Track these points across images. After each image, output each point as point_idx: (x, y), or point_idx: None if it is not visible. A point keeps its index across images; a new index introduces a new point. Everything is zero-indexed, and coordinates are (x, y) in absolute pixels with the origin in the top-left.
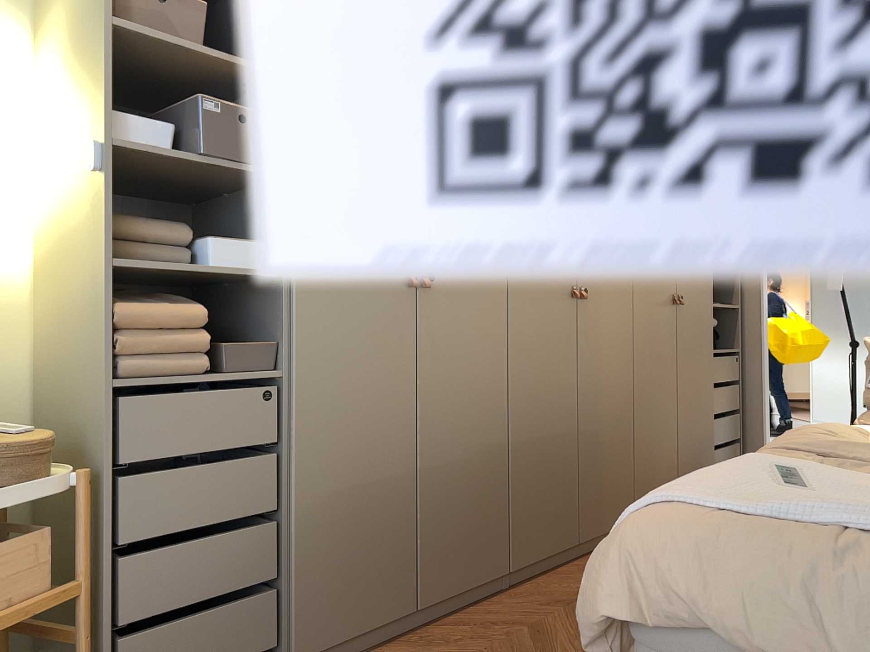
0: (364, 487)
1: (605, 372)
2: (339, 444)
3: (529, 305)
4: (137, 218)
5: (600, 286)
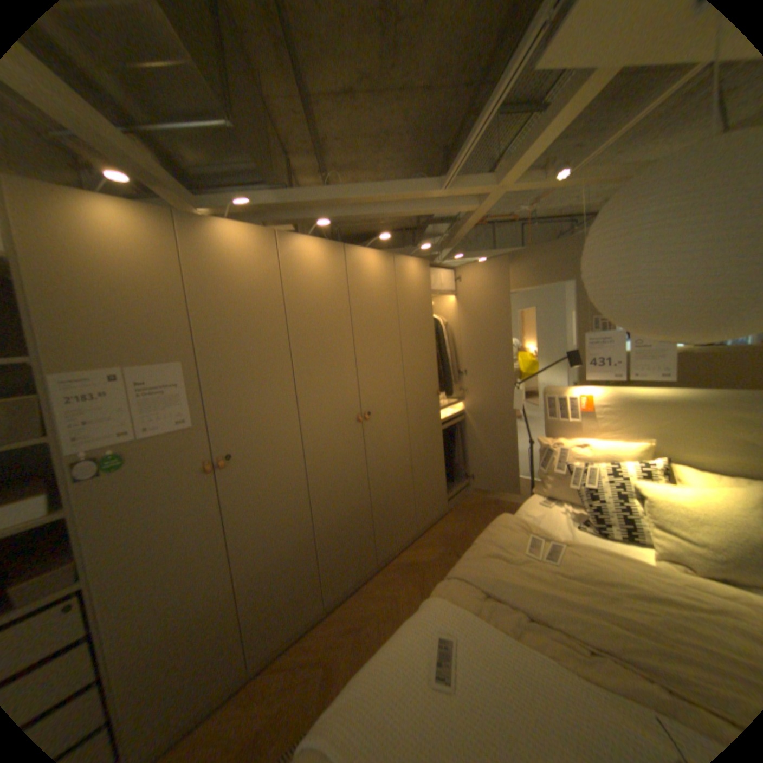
0: (184, 623)
1: (387, 457)
2: (153, 607)
3: (319, 442)
4: None
5: (378, 407)
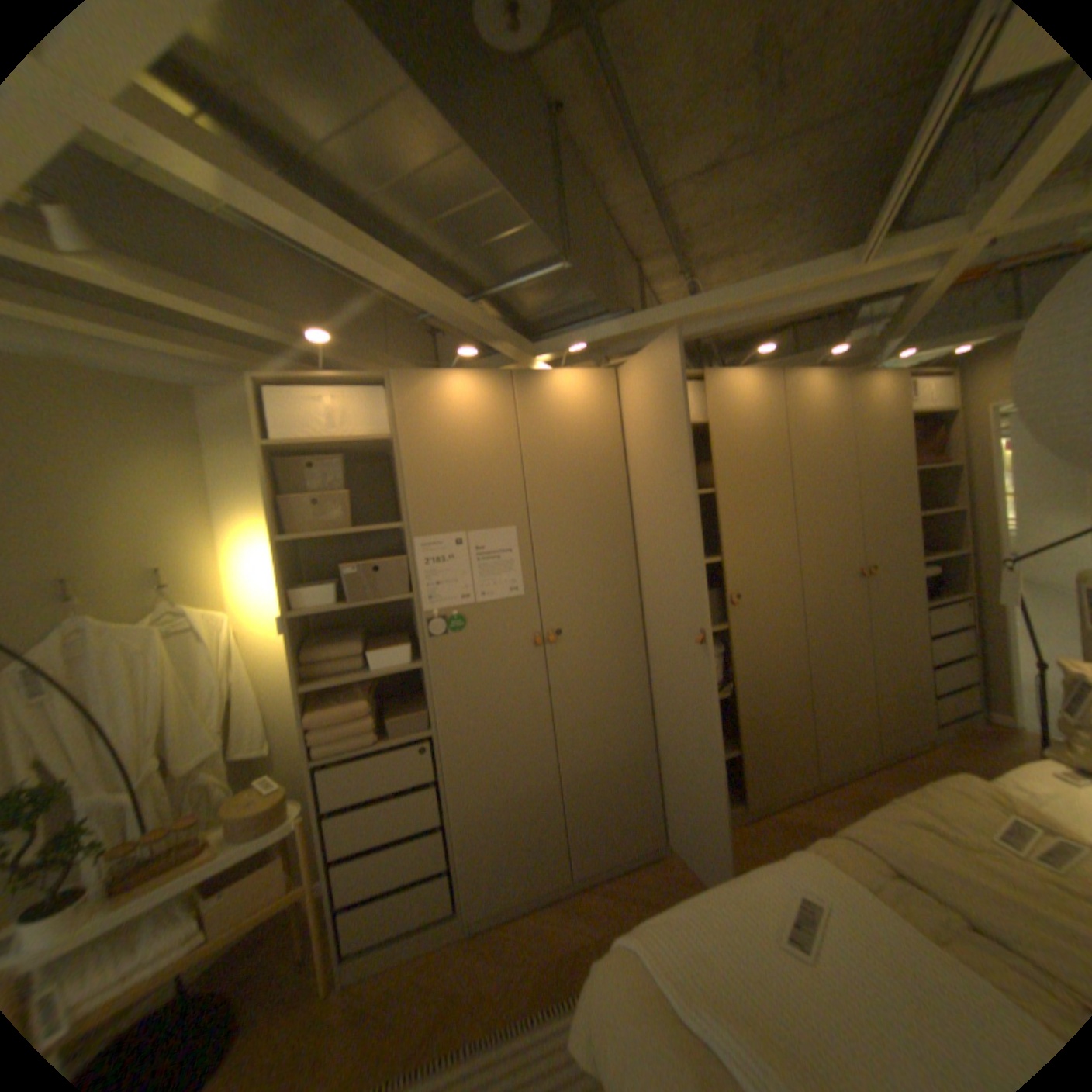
0: (511, 800)
1: (768, 663)
2: (485, 773)
3: (665, 628)
4: (326, 645)
5: (753, 589)
